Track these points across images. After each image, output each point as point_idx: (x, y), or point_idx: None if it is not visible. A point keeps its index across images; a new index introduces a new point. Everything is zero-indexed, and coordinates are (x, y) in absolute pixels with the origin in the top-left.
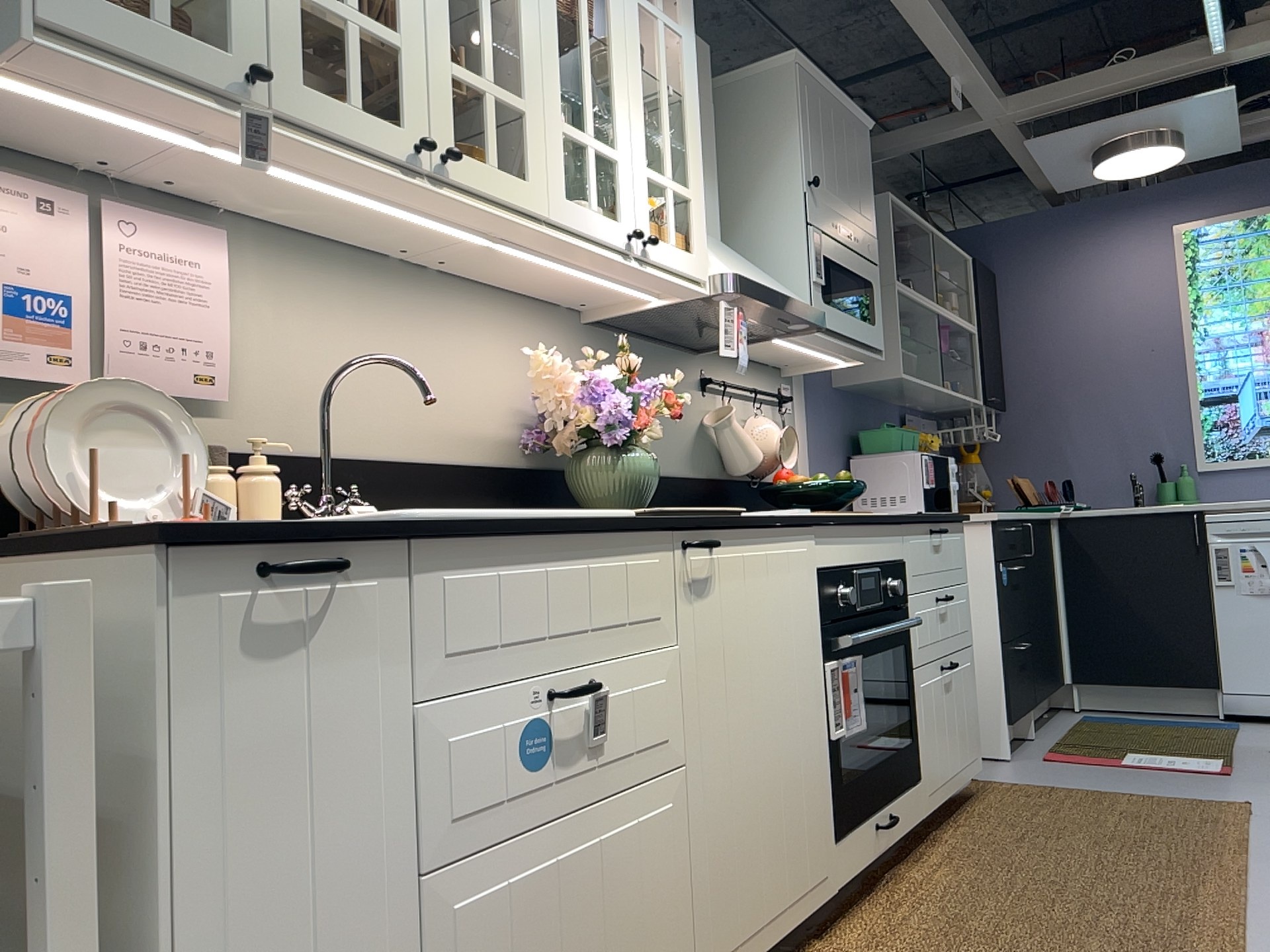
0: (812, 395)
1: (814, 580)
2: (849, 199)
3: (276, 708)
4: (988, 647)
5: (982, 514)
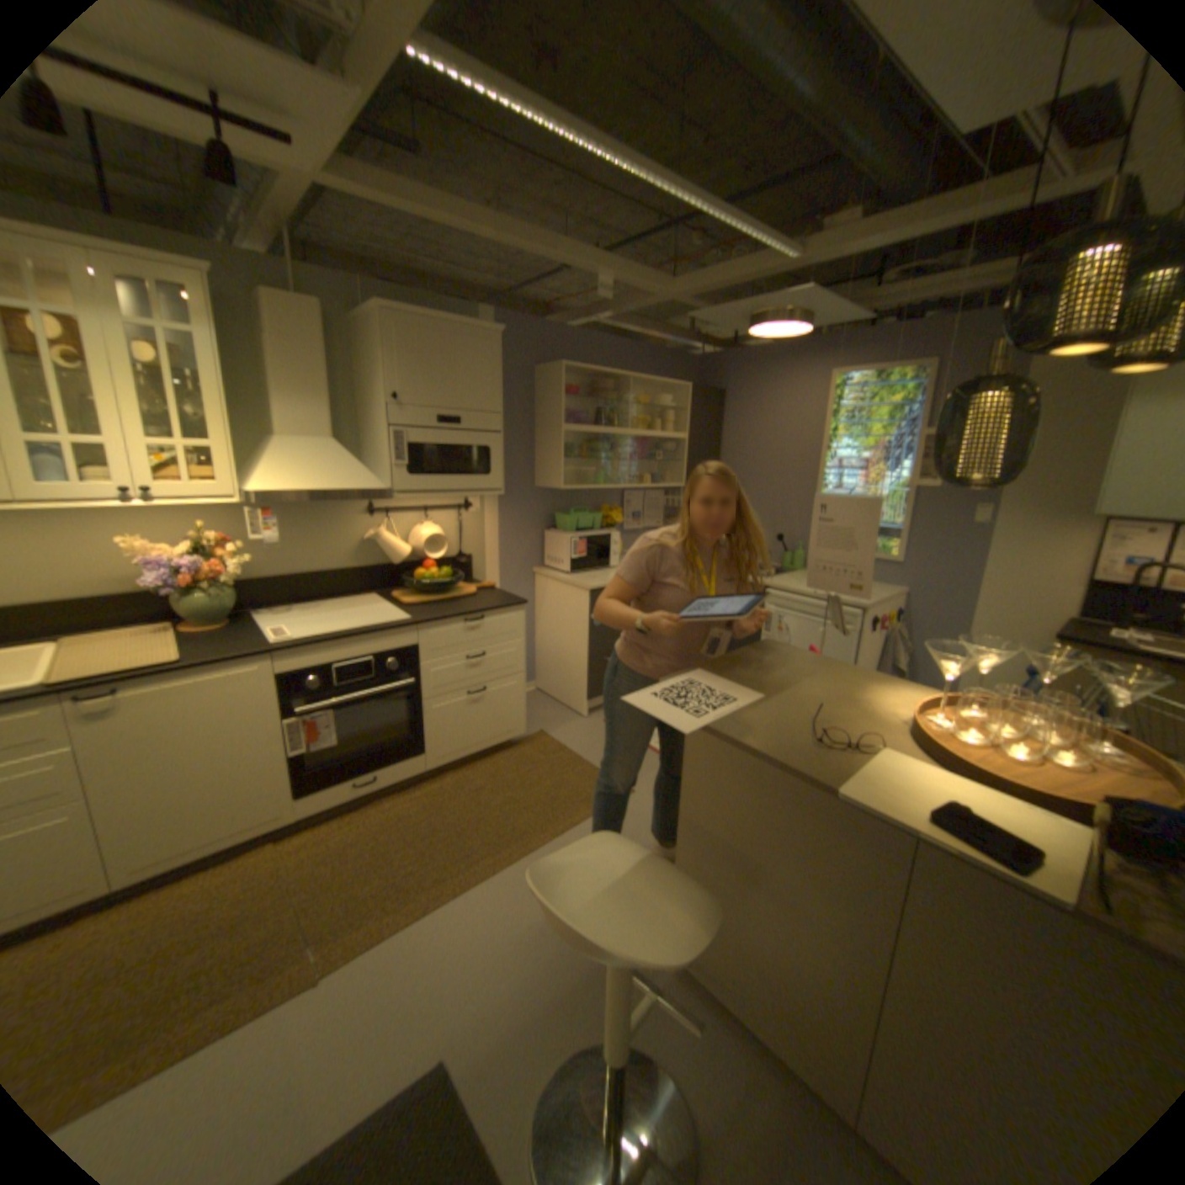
0: (504, 497)
1: (267, 682)
2: (457, 394)
3: None
4: (583, 658)
5: (592, 582)
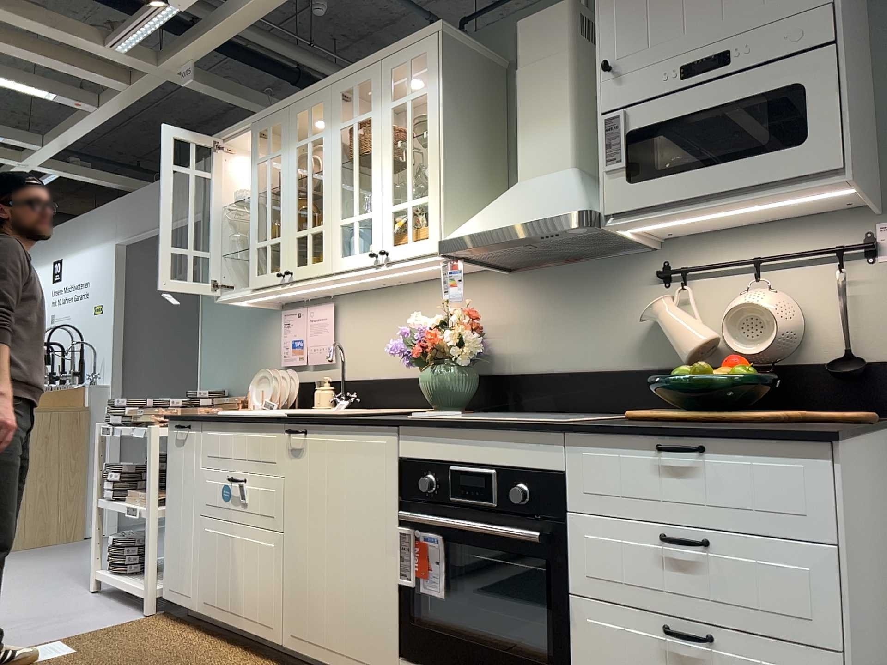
0: None
1: (389, 465)
2: (715, 14)
3: (180, 458)
4: None
5: None
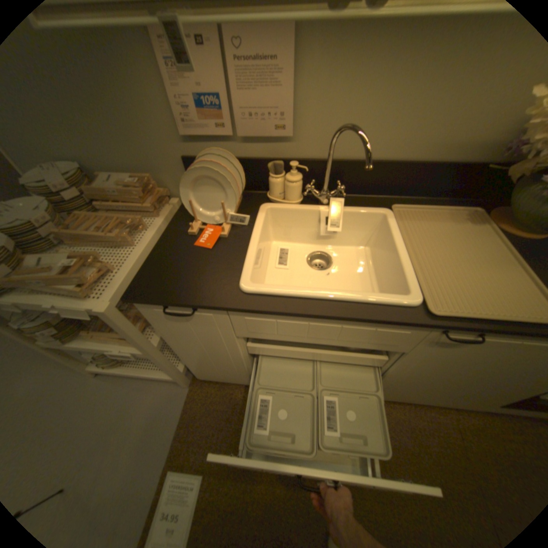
0: None
1: None
2: None
3: (187, 330)
4: None
5: None
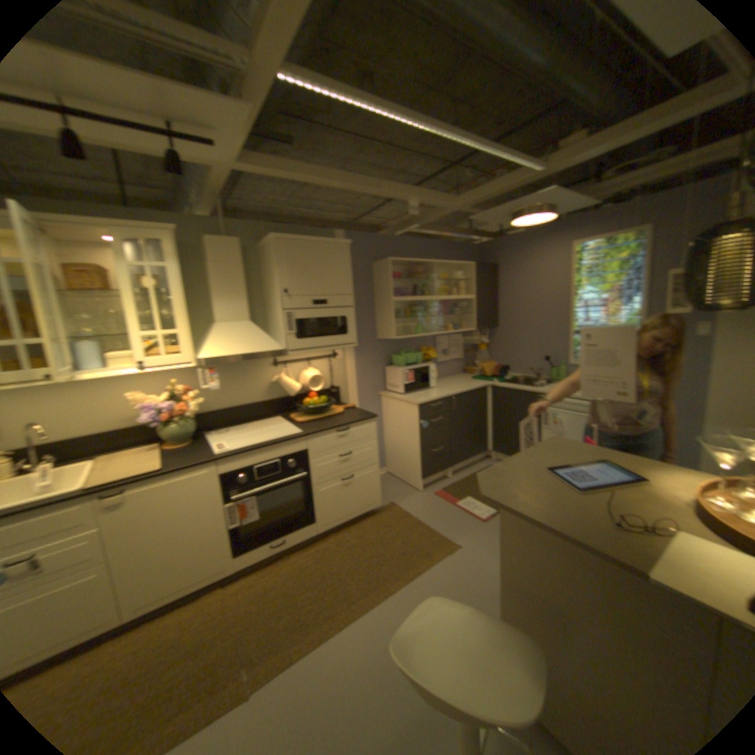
0: (355, 347)
1: (211, 481)
2: (322, 285)
3: None
4: (415, 450)
5: (418, 398)
